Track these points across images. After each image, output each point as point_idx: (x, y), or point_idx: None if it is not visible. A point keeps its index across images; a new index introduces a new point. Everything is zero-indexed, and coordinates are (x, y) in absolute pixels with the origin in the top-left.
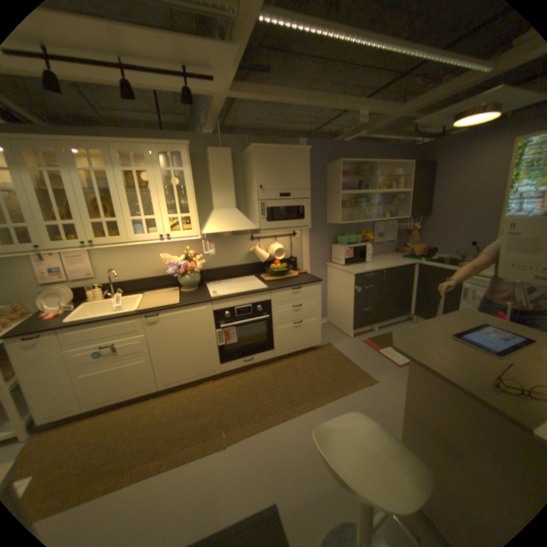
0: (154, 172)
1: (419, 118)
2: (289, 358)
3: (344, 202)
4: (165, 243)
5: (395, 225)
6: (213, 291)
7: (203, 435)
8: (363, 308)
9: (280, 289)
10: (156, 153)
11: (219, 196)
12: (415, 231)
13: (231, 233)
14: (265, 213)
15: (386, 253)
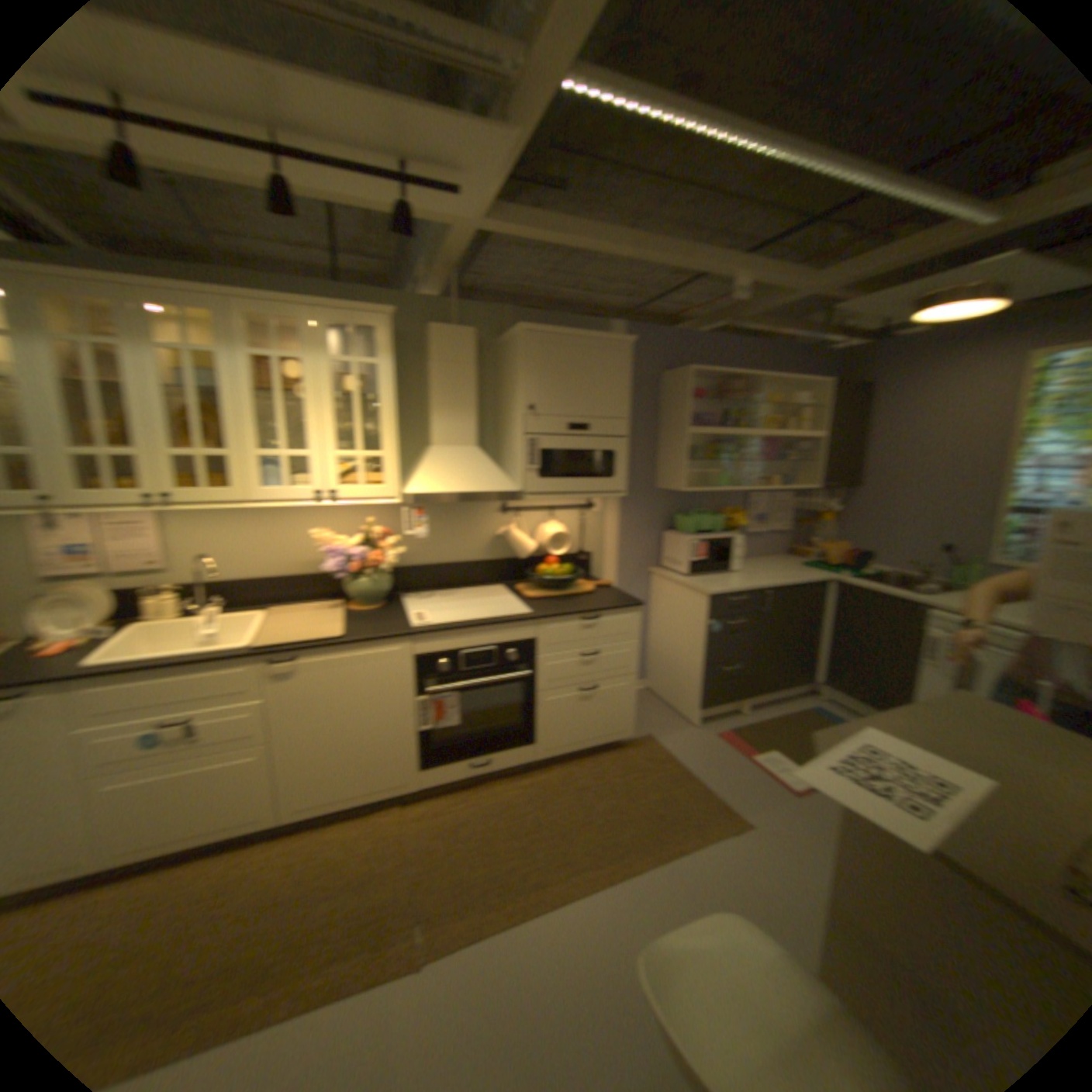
0: (321, 363)
1: (848, 299)
2: (567, 764)
3: (695, 448)
4: (329, 506)
5: (791, 500)
6: (420, 613)
7: (375, 933)
8: (724, 666)
9: (560, 617)
10: (328, 325)
11: (448, 419)
12: (830, 515)
13: (466, 495)
14: (539, 460)
15: (771, 556)
